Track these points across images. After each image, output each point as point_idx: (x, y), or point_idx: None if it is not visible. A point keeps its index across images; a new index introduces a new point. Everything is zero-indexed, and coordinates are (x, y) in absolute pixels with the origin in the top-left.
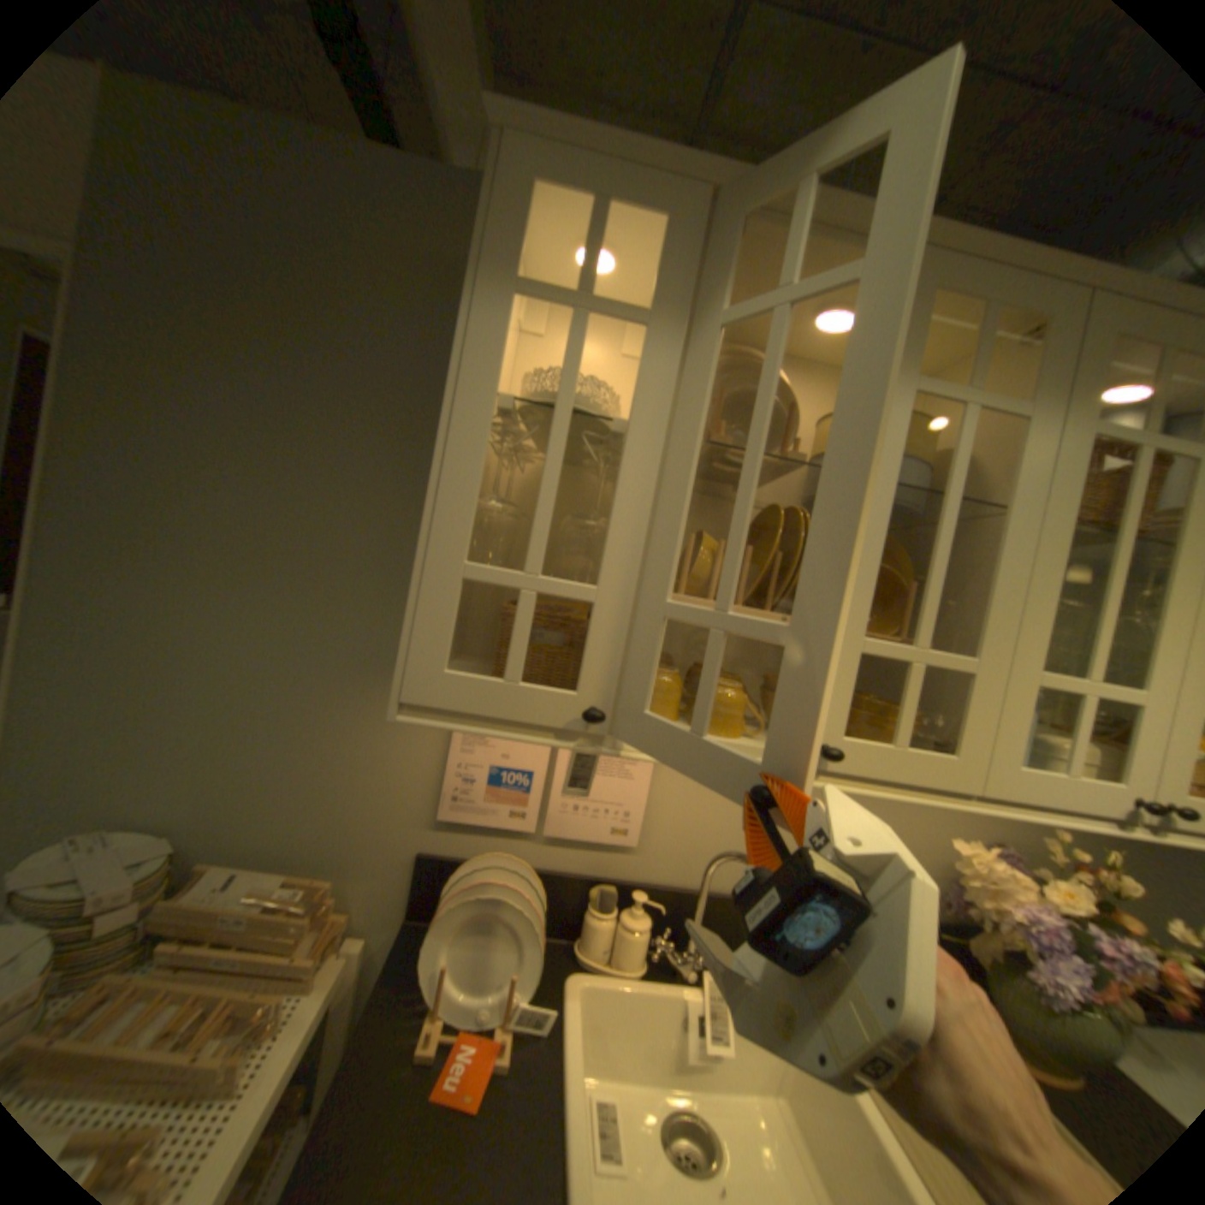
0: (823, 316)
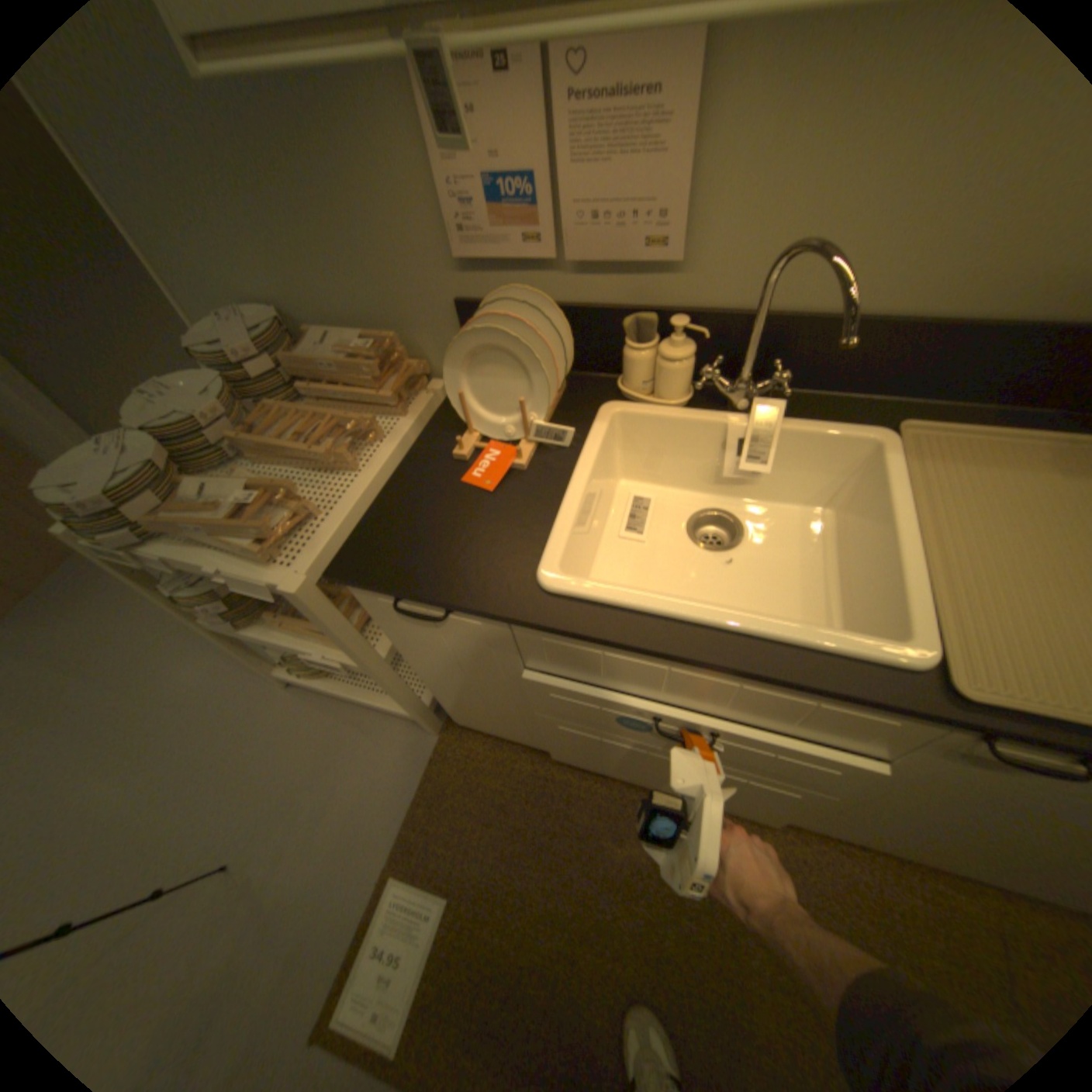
0: None
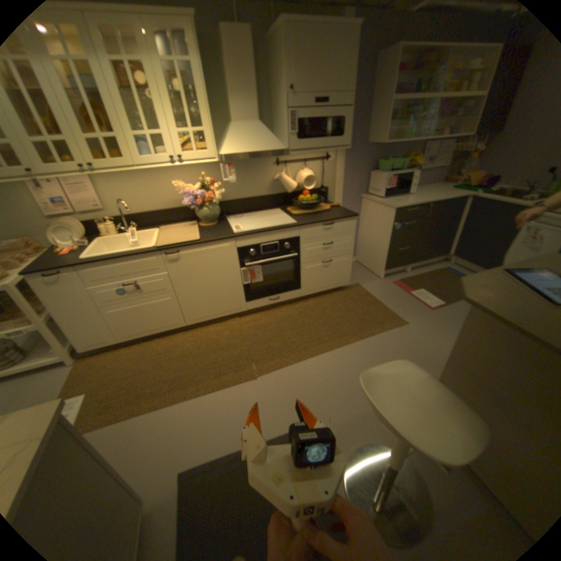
0: None
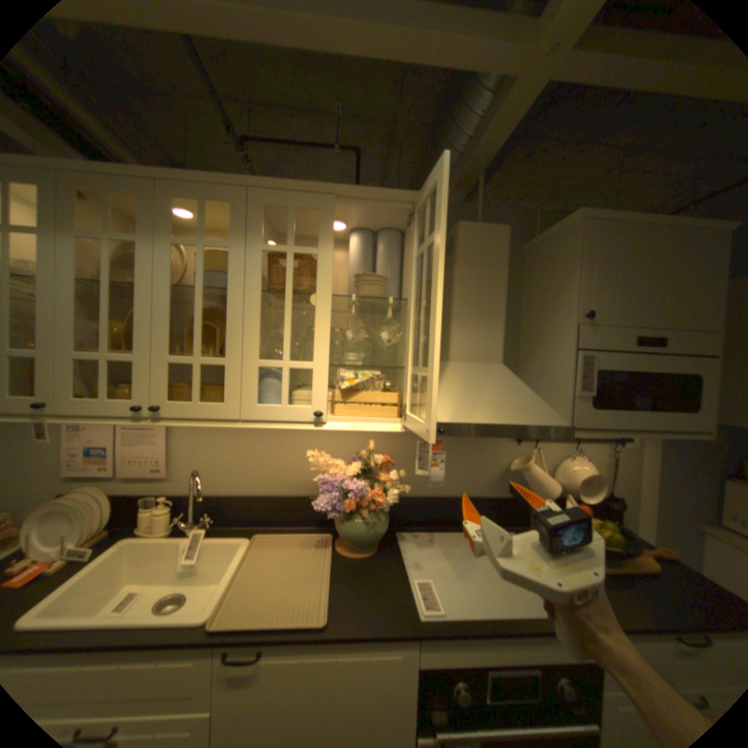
0: (177, 212)
